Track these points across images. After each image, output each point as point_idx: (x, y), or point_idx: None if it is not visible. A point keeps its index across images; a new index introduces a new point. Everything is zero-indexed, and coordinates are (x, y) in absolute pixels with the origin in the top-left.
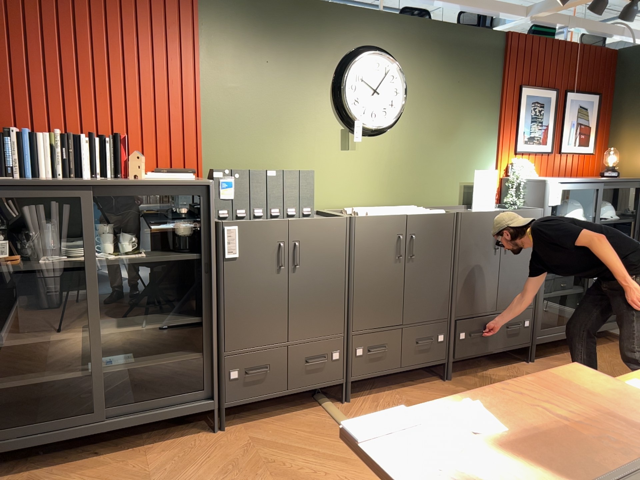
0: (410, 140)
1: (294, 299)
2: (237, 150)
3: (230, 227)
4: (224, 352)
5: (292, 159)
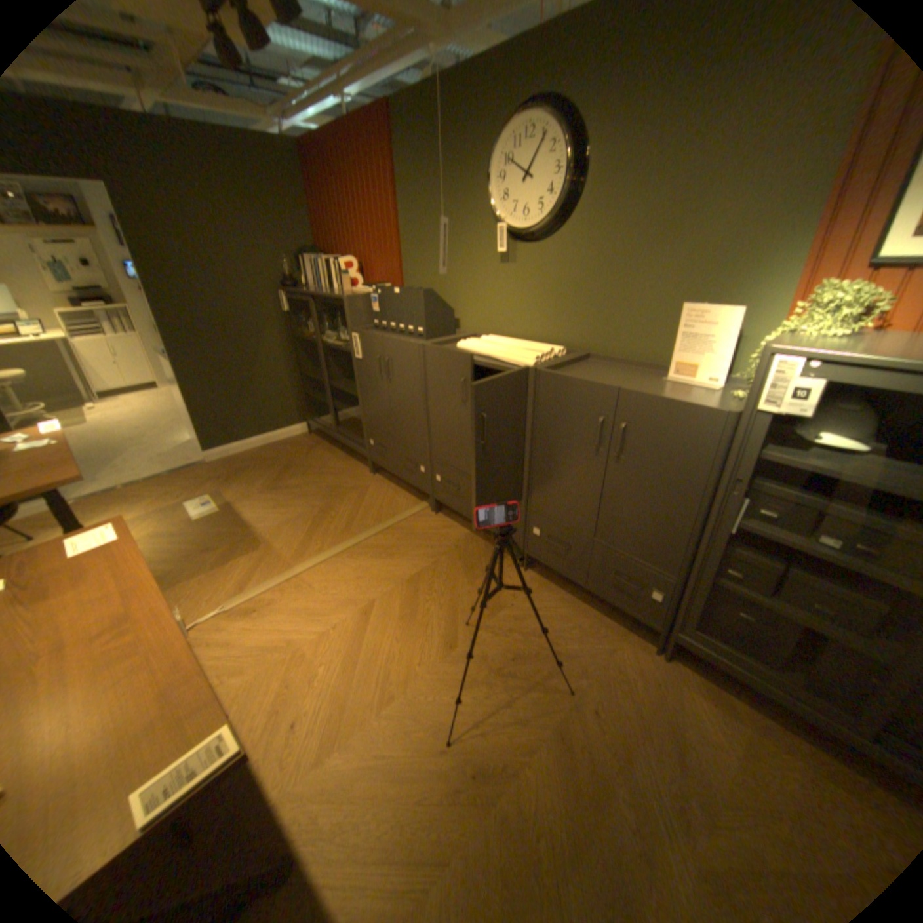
0: (590, 244)
1: (394, 407)
2: (421, 266)
3: (355, 335)
4: (367, 425)
5: (457, 275)
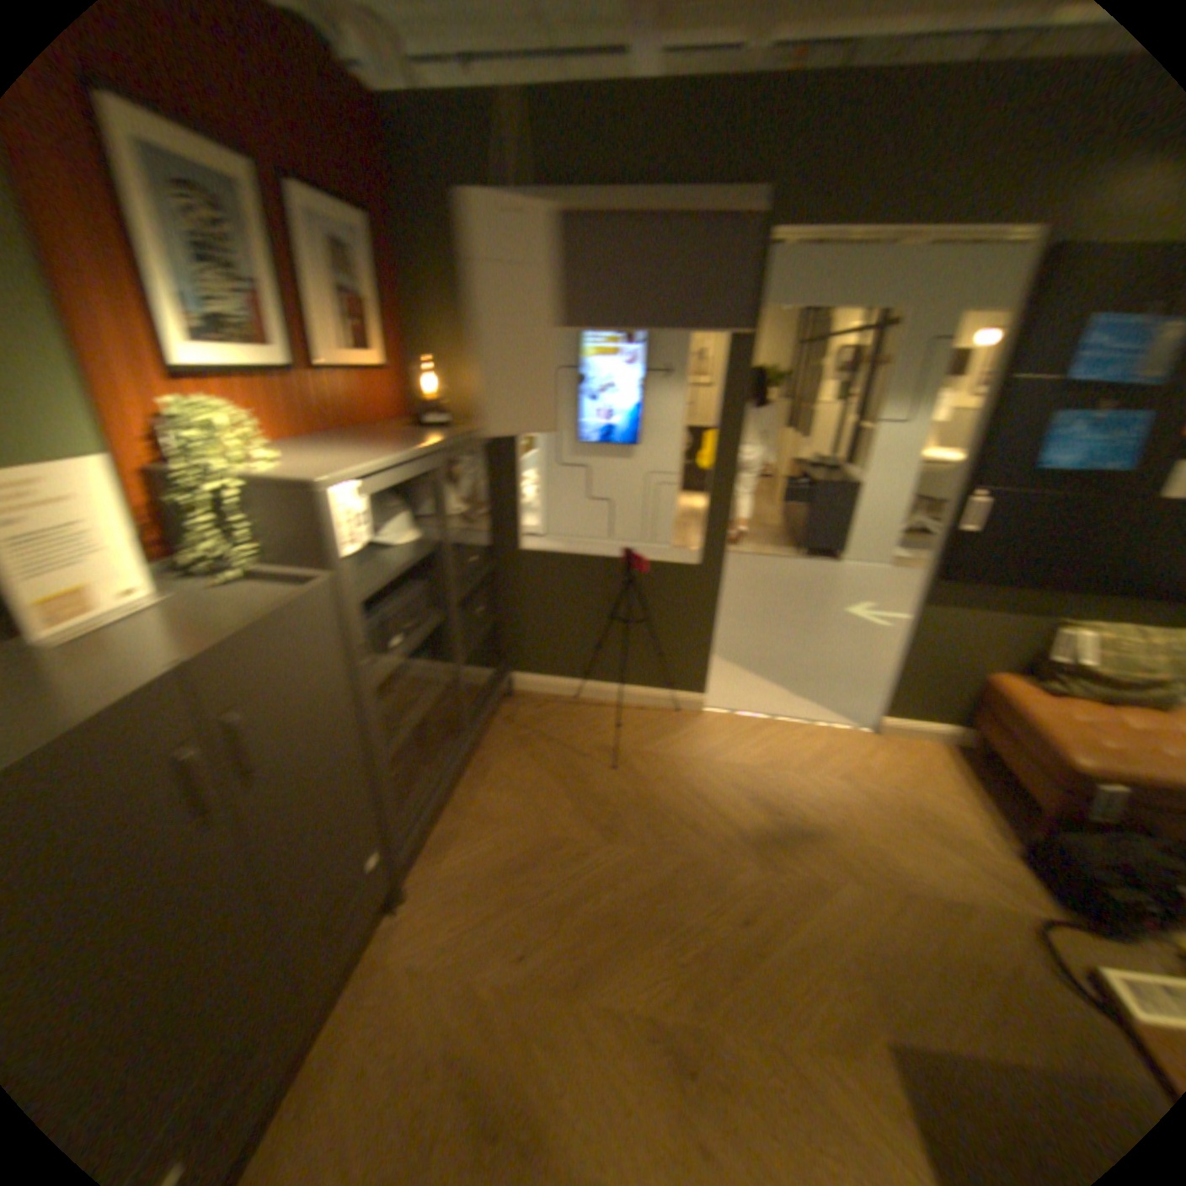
0: None
1: None
2: None
3: None
4: None
5: None
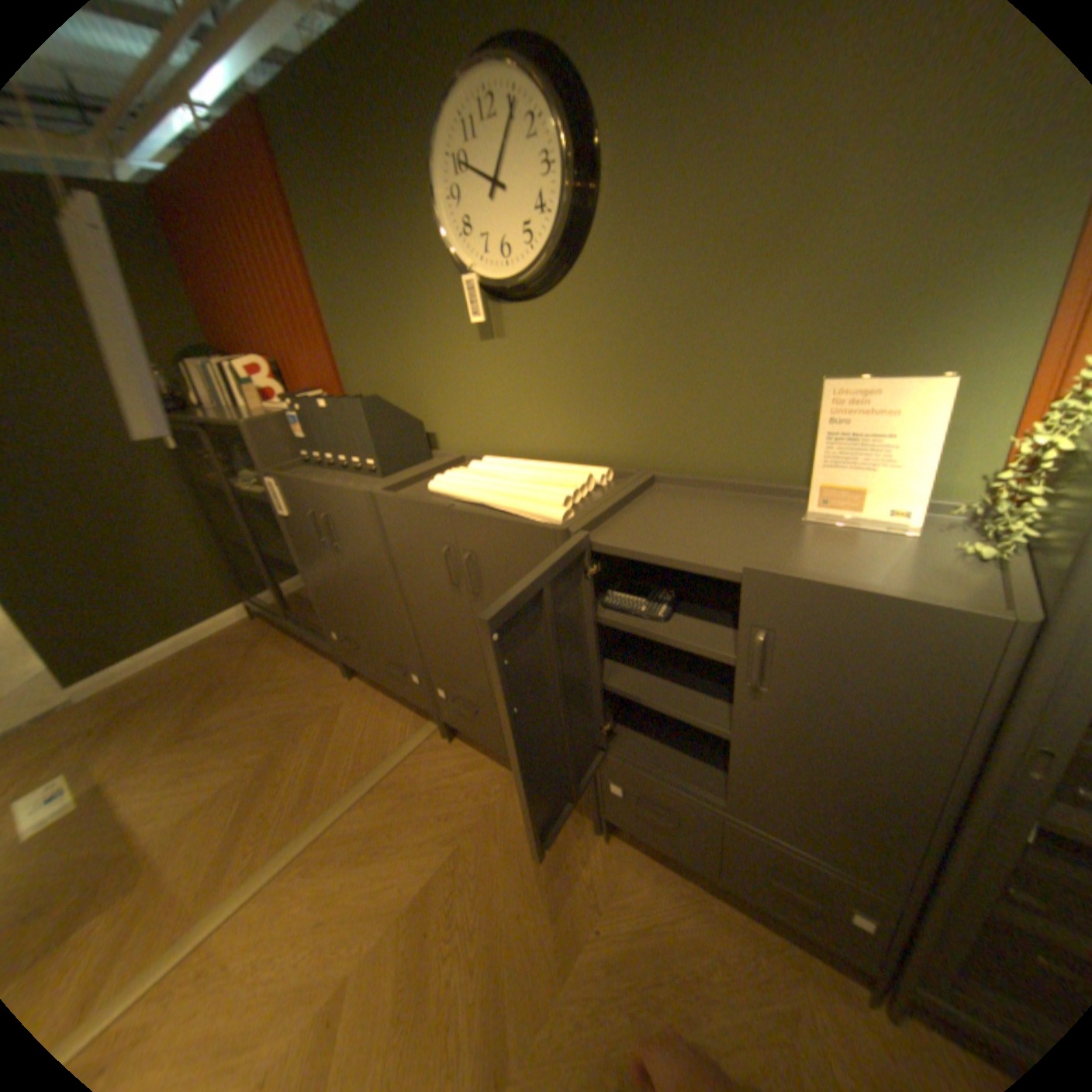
0: (624, 292)
1: (350, 587)
2: (361, 357)
3: (267, 480)
4: (319, 611)
5: (416, 366)
